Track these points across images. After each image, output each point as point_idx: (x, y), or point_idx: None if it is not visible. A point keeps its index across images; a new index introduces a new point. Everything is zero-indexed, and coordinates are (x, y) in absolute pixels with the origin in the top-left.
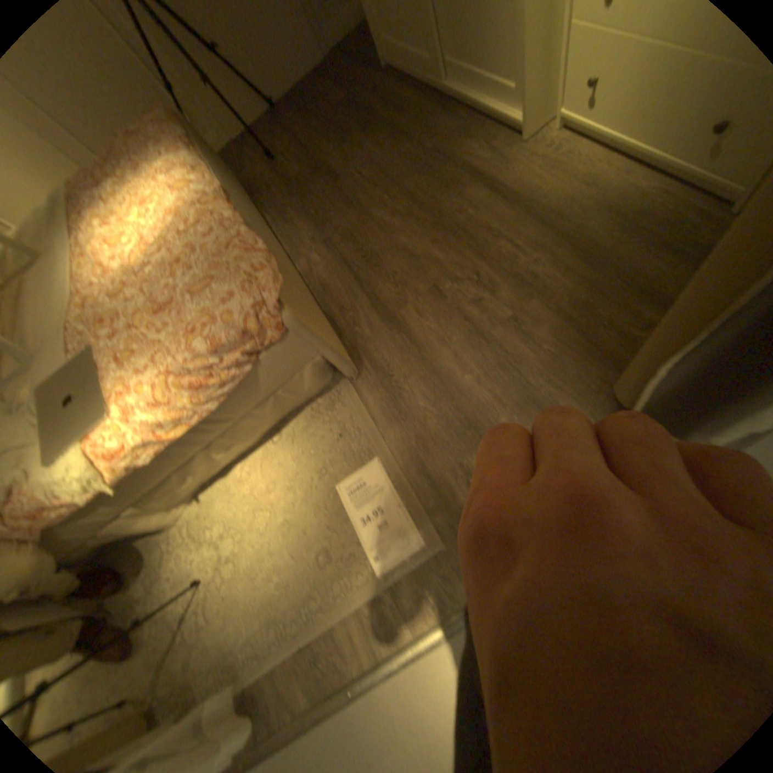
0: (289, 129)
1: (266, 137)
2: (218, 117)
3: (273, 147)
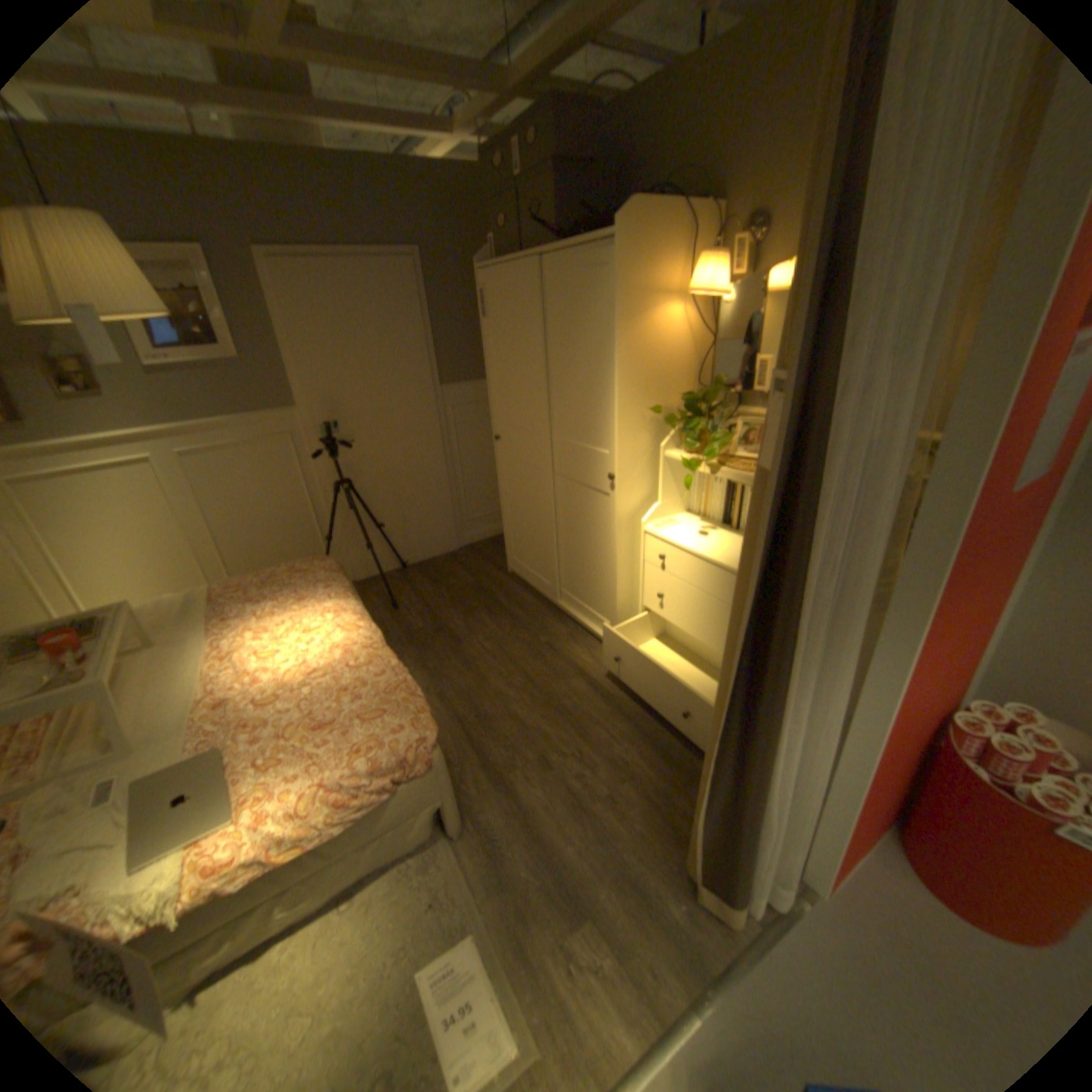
0: (418, 592)
1: (393, 591)
2: (354, 565)
3: (399, 601)
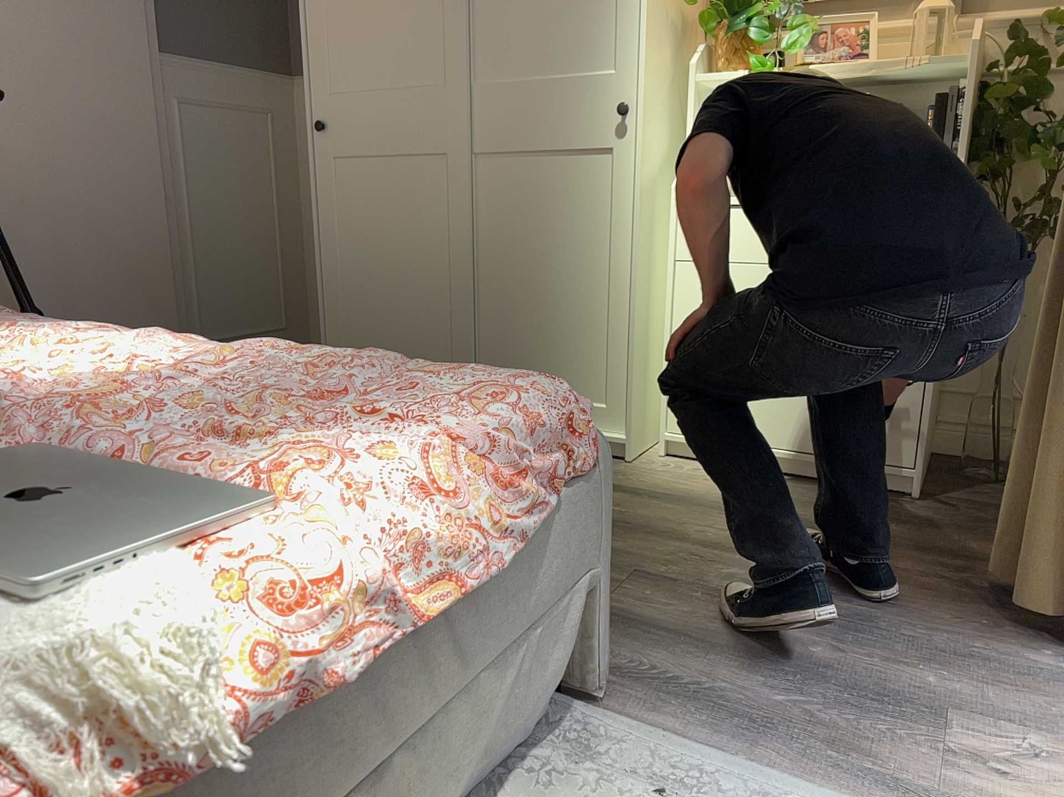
0: None
1: None
2: None
3: None
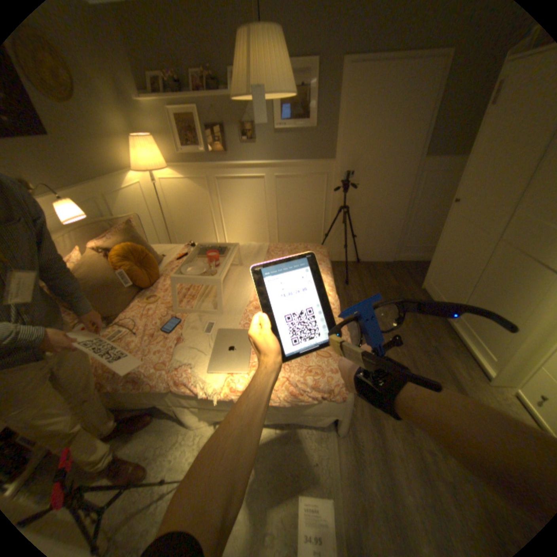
0: (362, 279)
1: (349, 273)
2: (333, 252)
3: (350, 280)
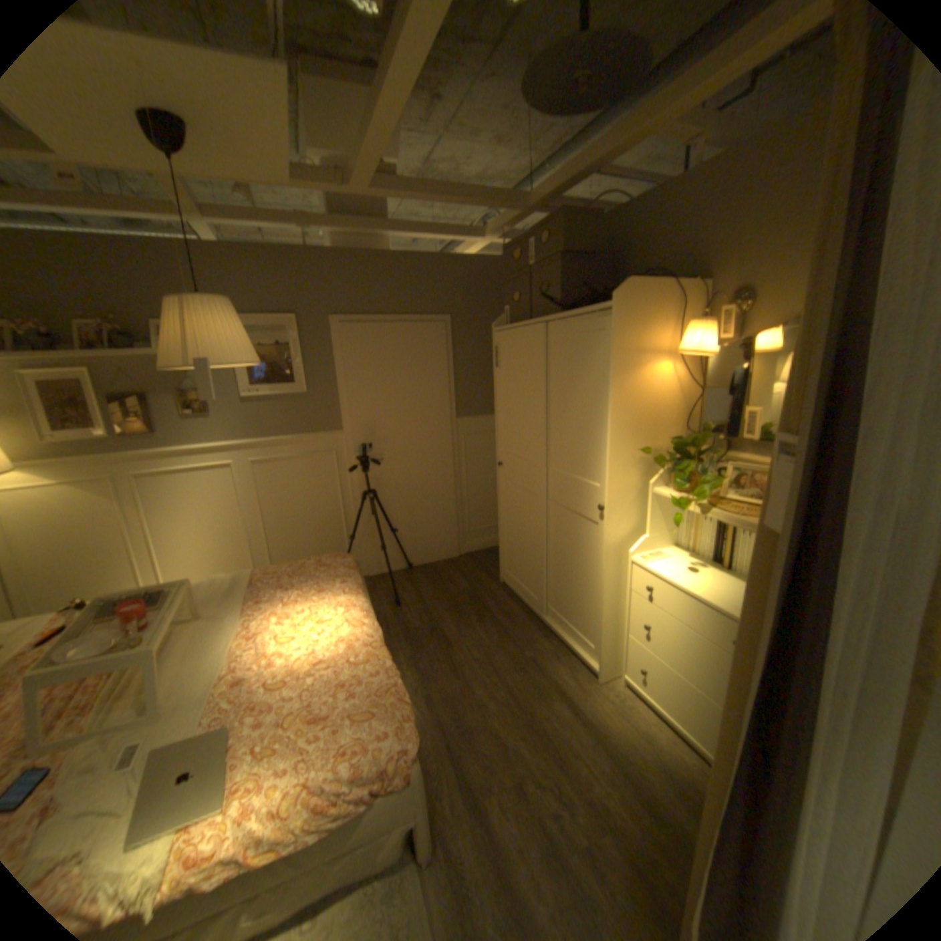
0: (419, 592)
1: (398, 589)
2: (369, 562)
3: (402, 599)
